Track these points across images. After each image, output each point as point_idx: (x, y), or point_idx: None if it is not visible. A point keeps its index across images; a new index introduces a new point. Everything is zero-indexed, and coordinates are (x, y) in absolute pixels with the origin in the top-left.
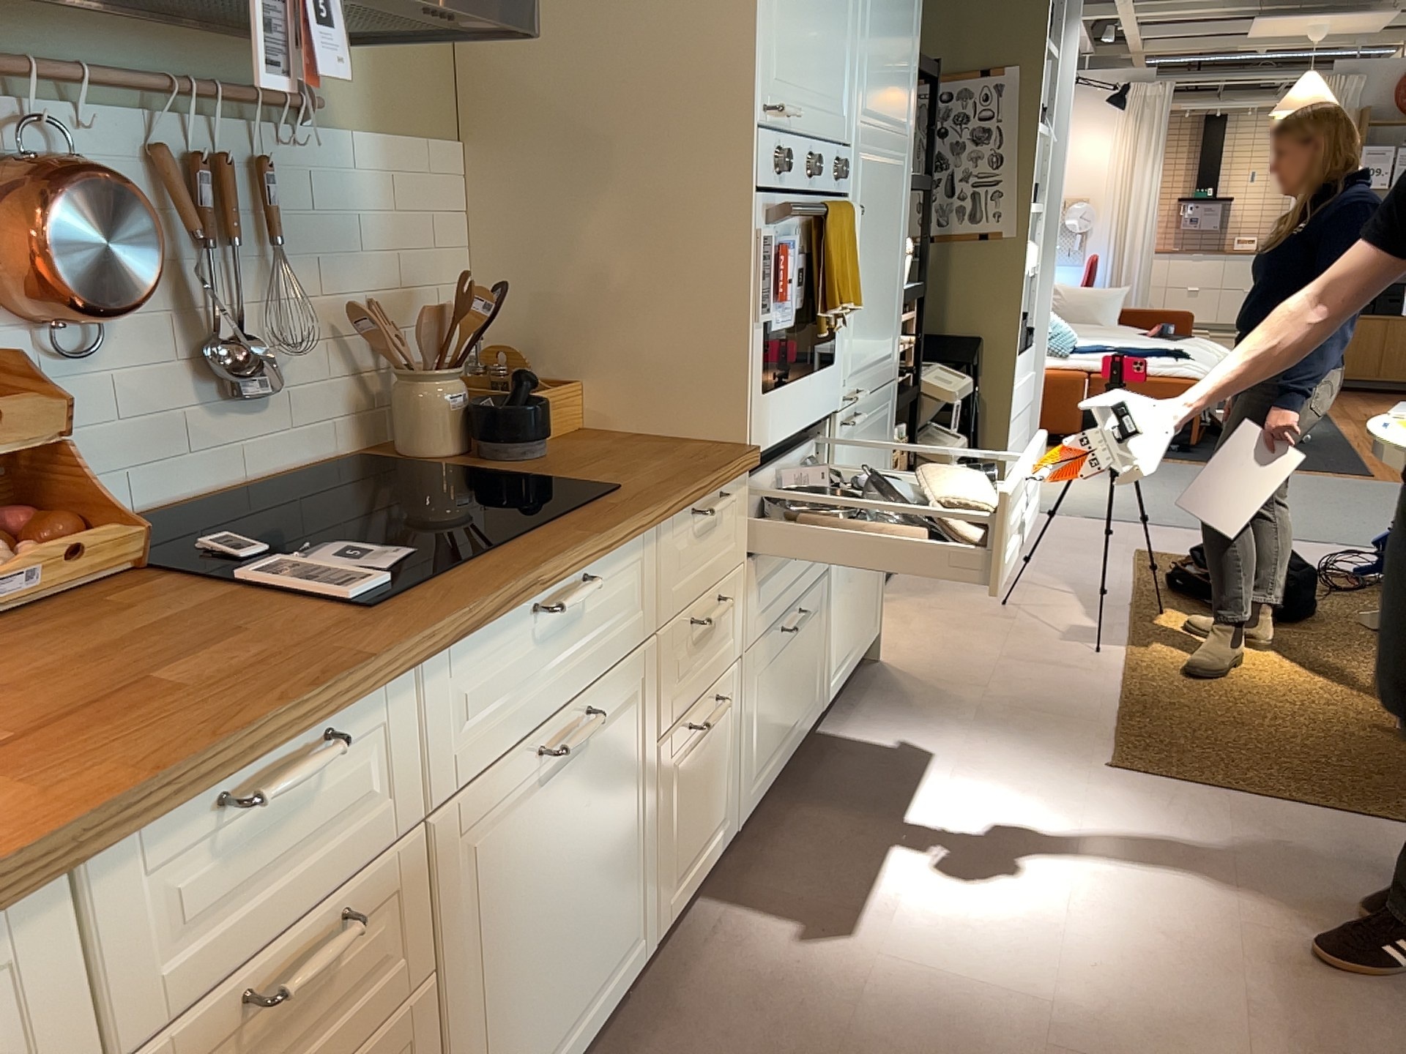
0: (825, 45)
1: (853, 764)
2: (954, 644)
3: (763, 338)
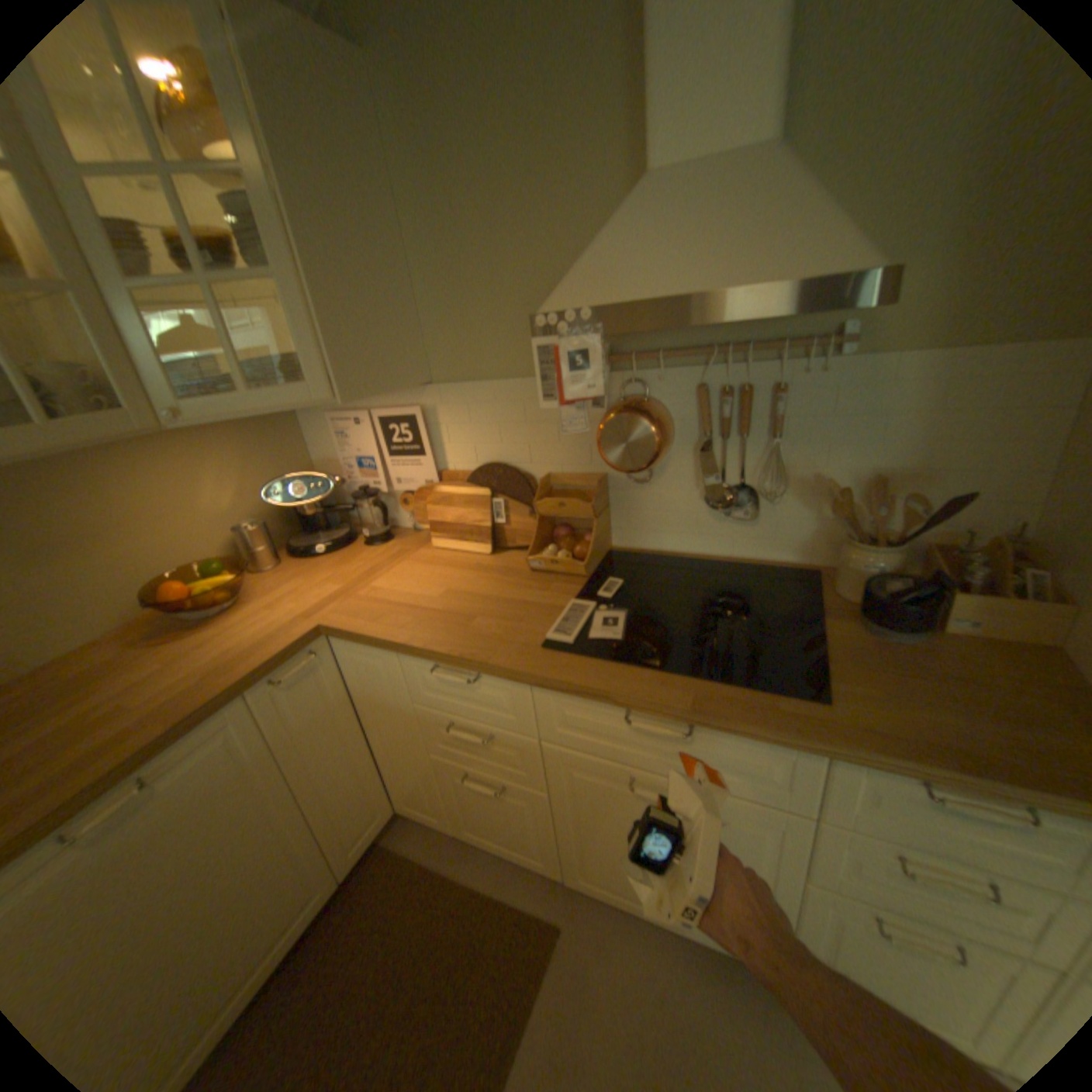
0: None
1: None
2: None
3: None
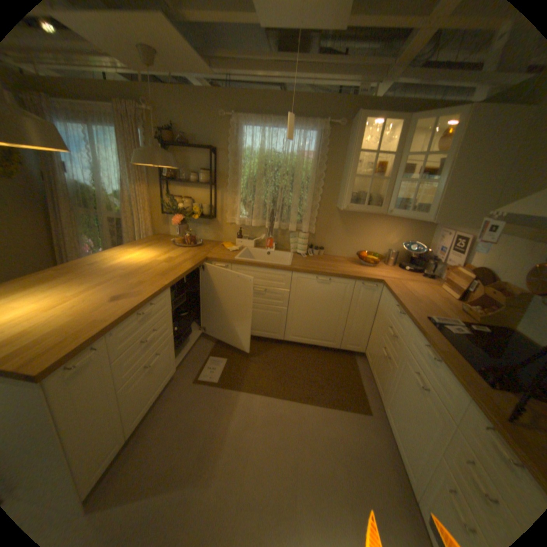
0: None
1: None
2: None
3: None
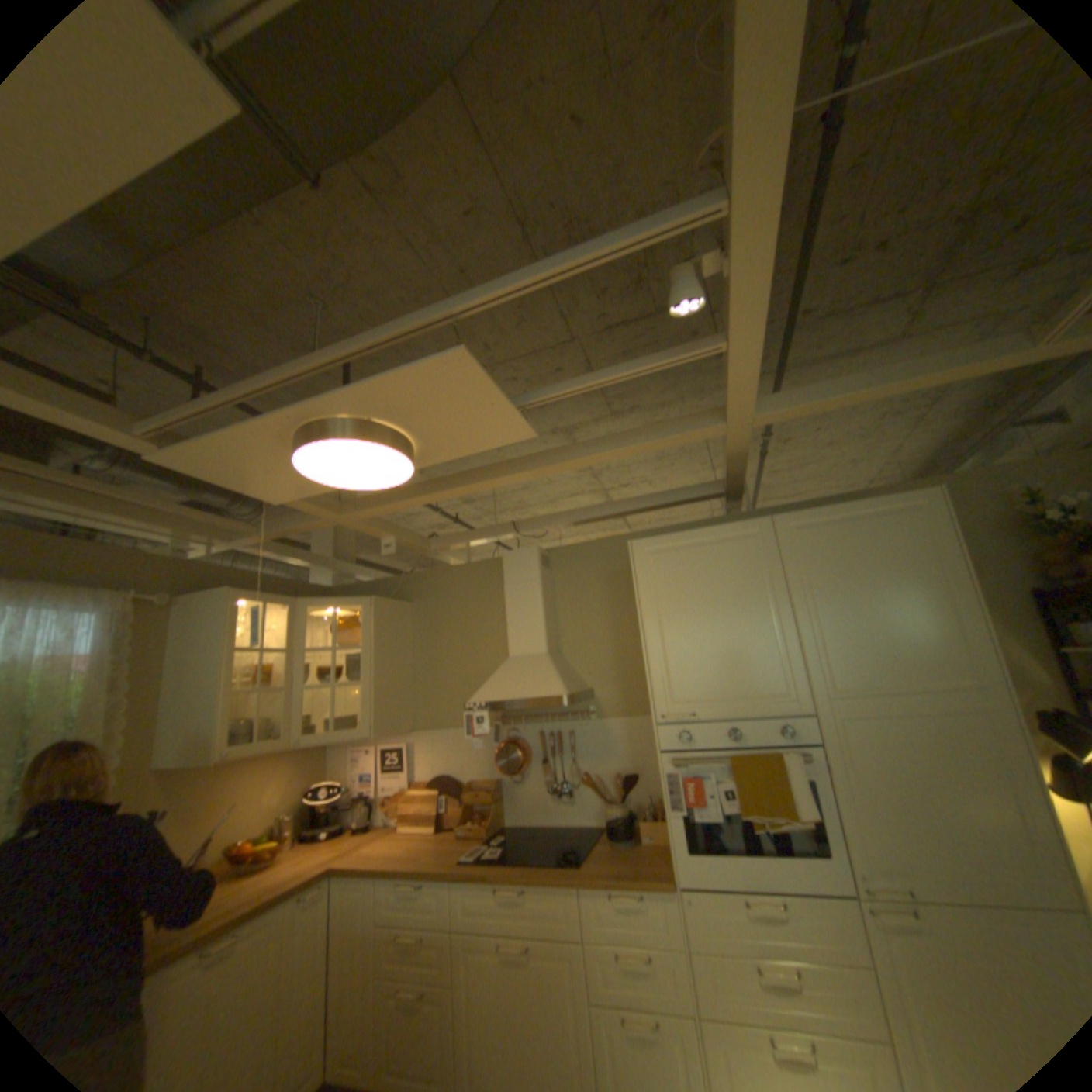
0: (738, 672)
1: None
2: None
3: (683, 825)
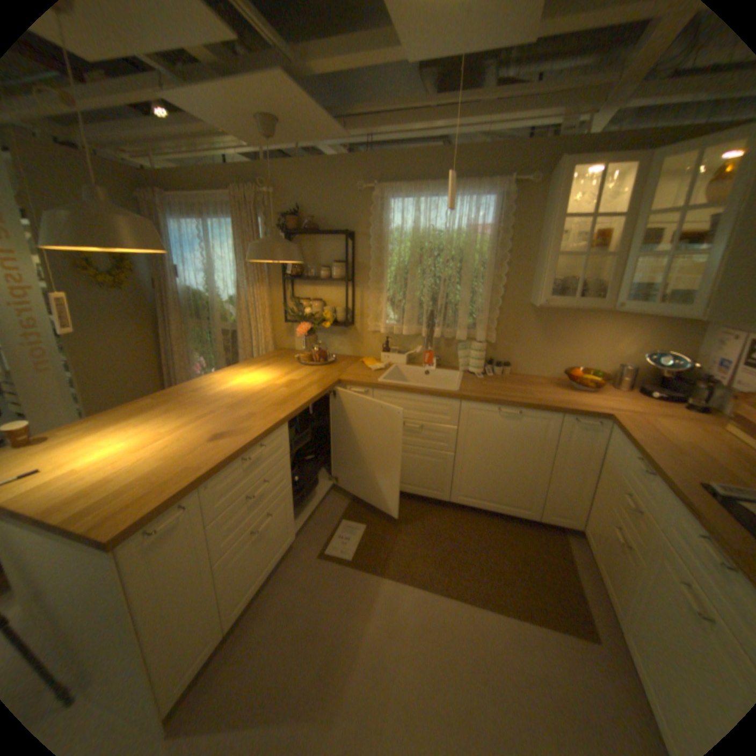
0: None
1: None
2: None
3: None
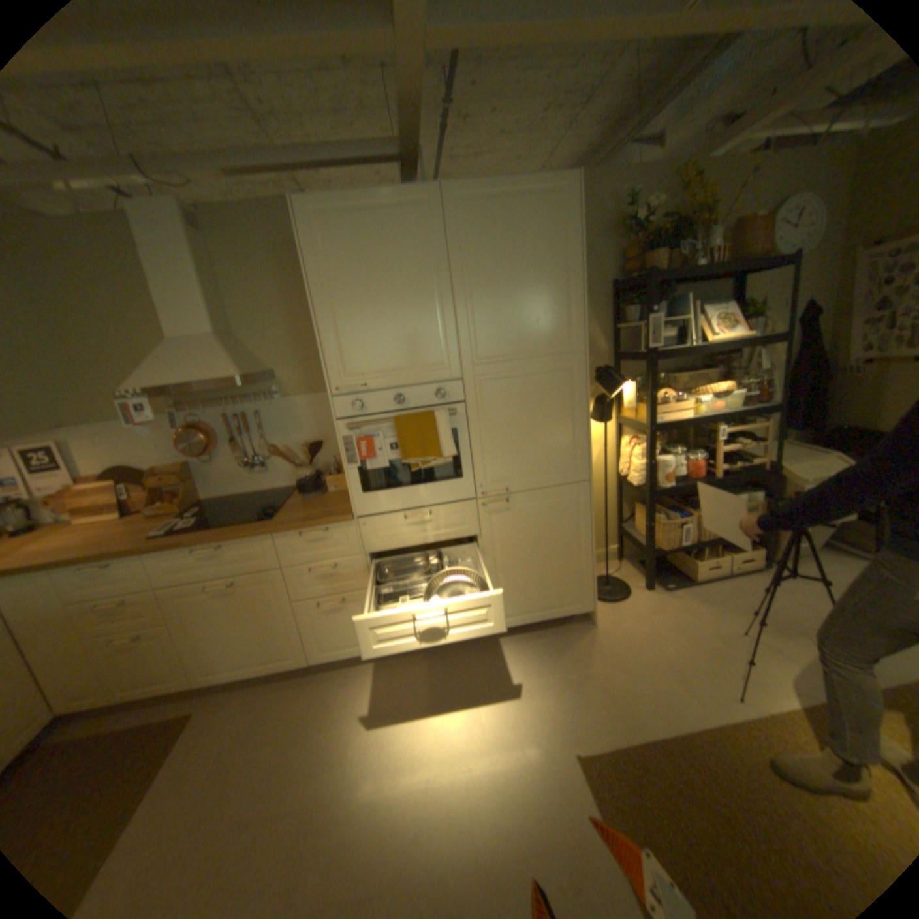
0: (403, 346)
1: (486, 661)
2: (653, 641)
3: (357, 473)
